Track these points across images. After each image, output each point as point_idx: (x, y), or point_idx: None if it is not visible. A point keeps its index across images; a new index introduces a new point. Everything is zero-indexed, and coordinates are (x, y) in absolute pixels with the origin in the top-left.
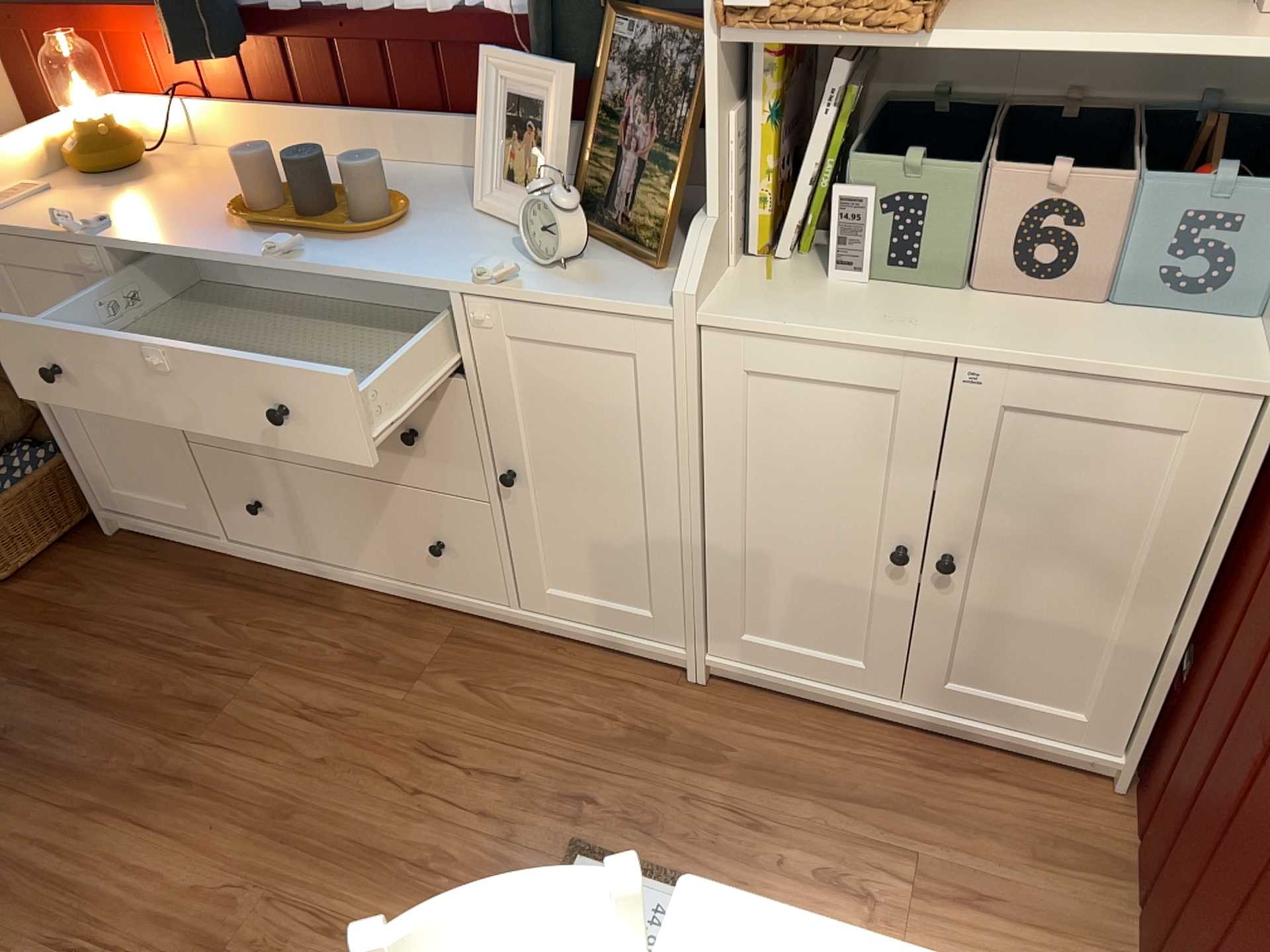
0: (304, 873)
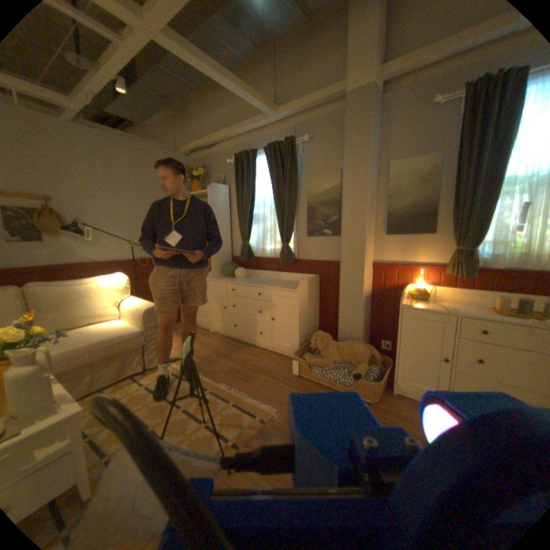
0: None
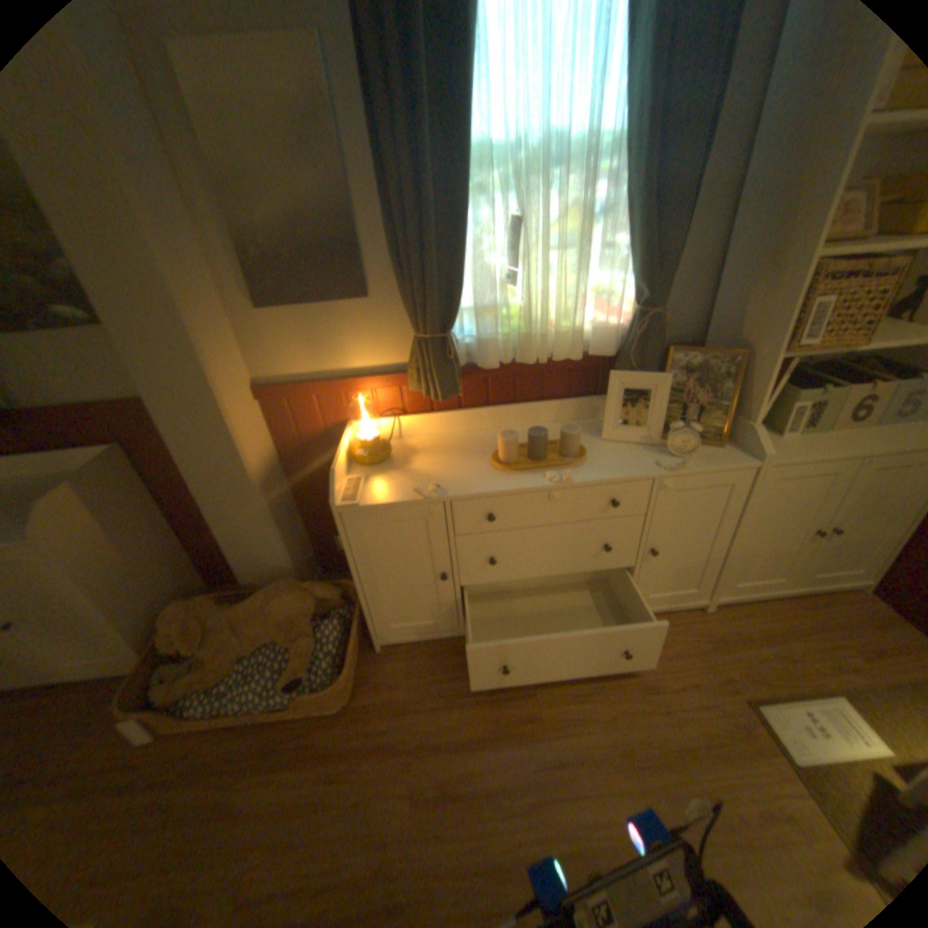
0: (672, 789)
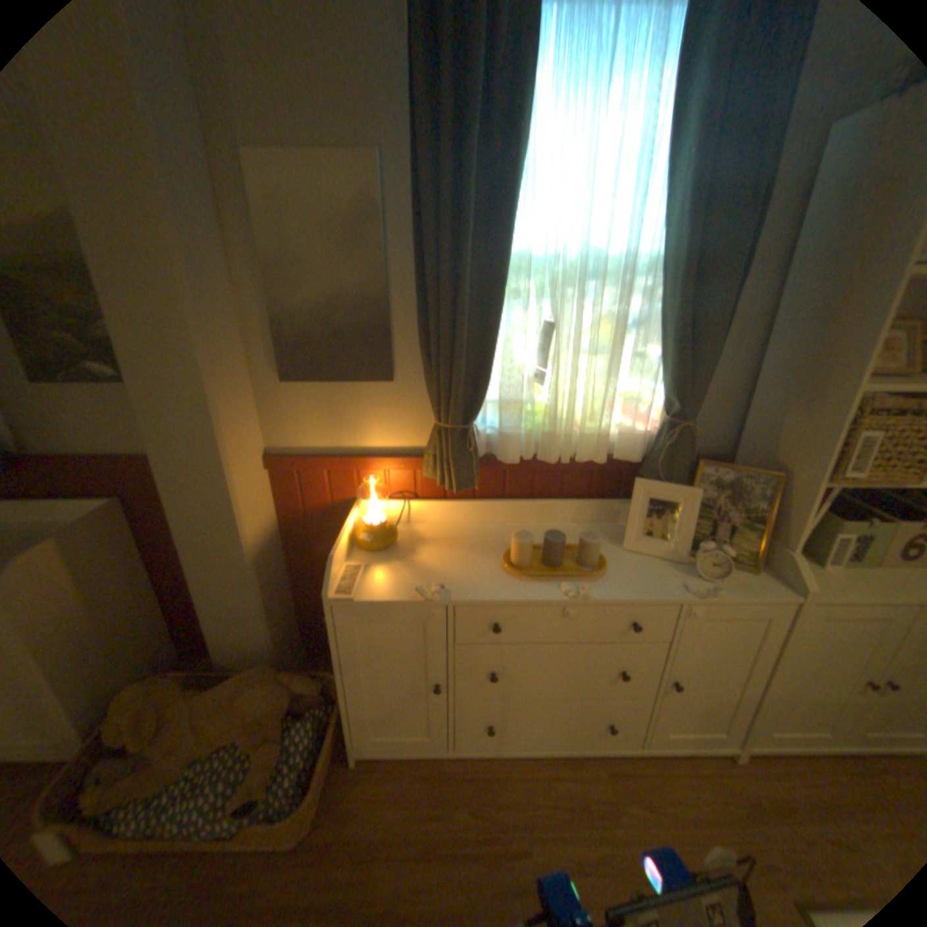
0: None
